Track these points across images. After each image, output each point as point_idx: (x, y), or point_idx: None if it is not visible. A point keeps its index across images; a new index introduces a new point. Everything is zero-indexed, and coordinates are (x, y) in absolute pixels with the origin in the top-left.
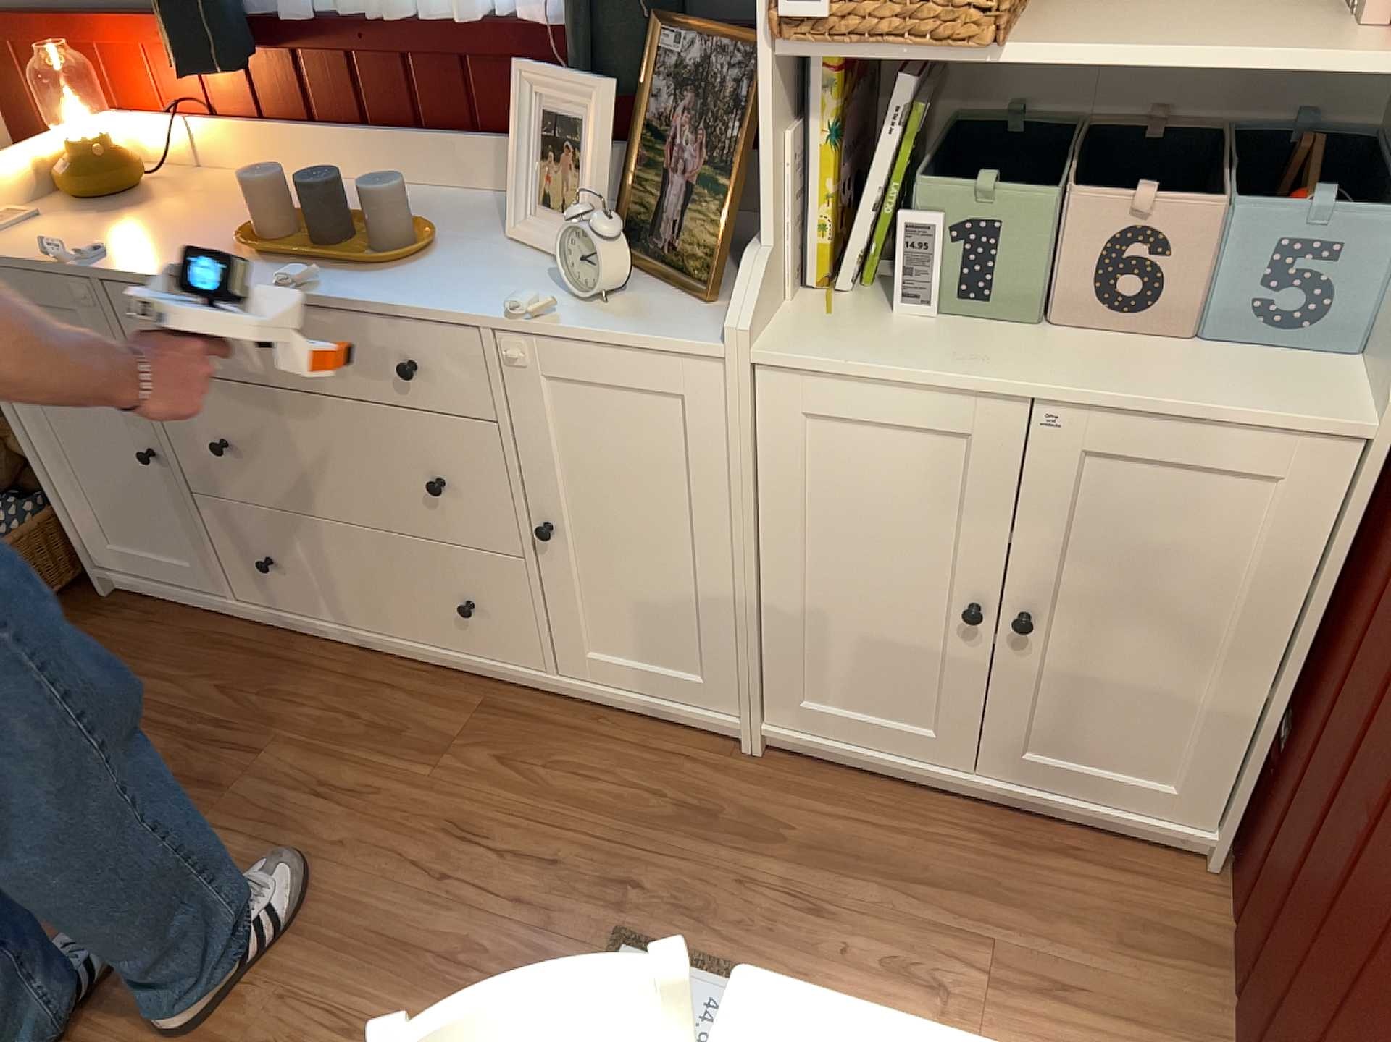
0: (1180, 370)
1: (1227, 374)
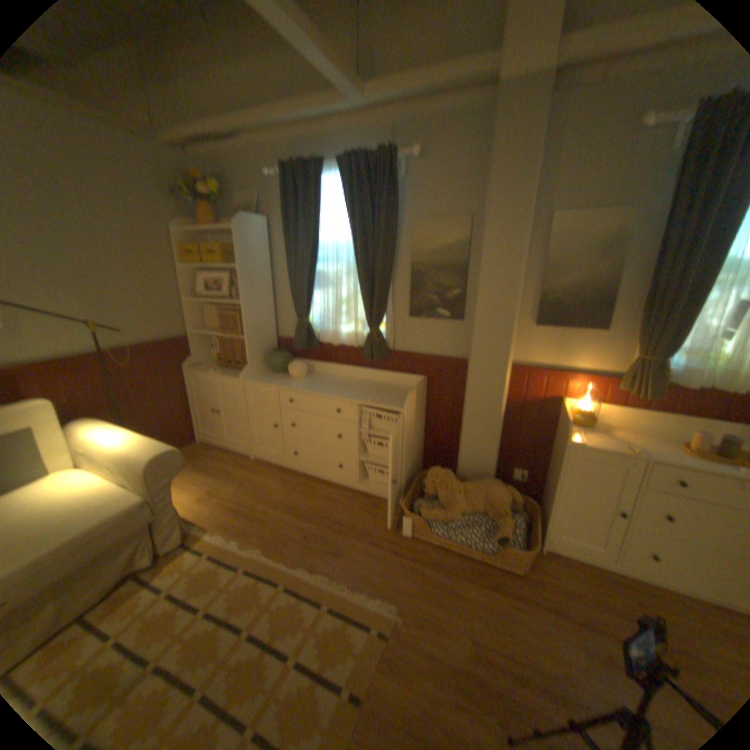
0: None
1: None
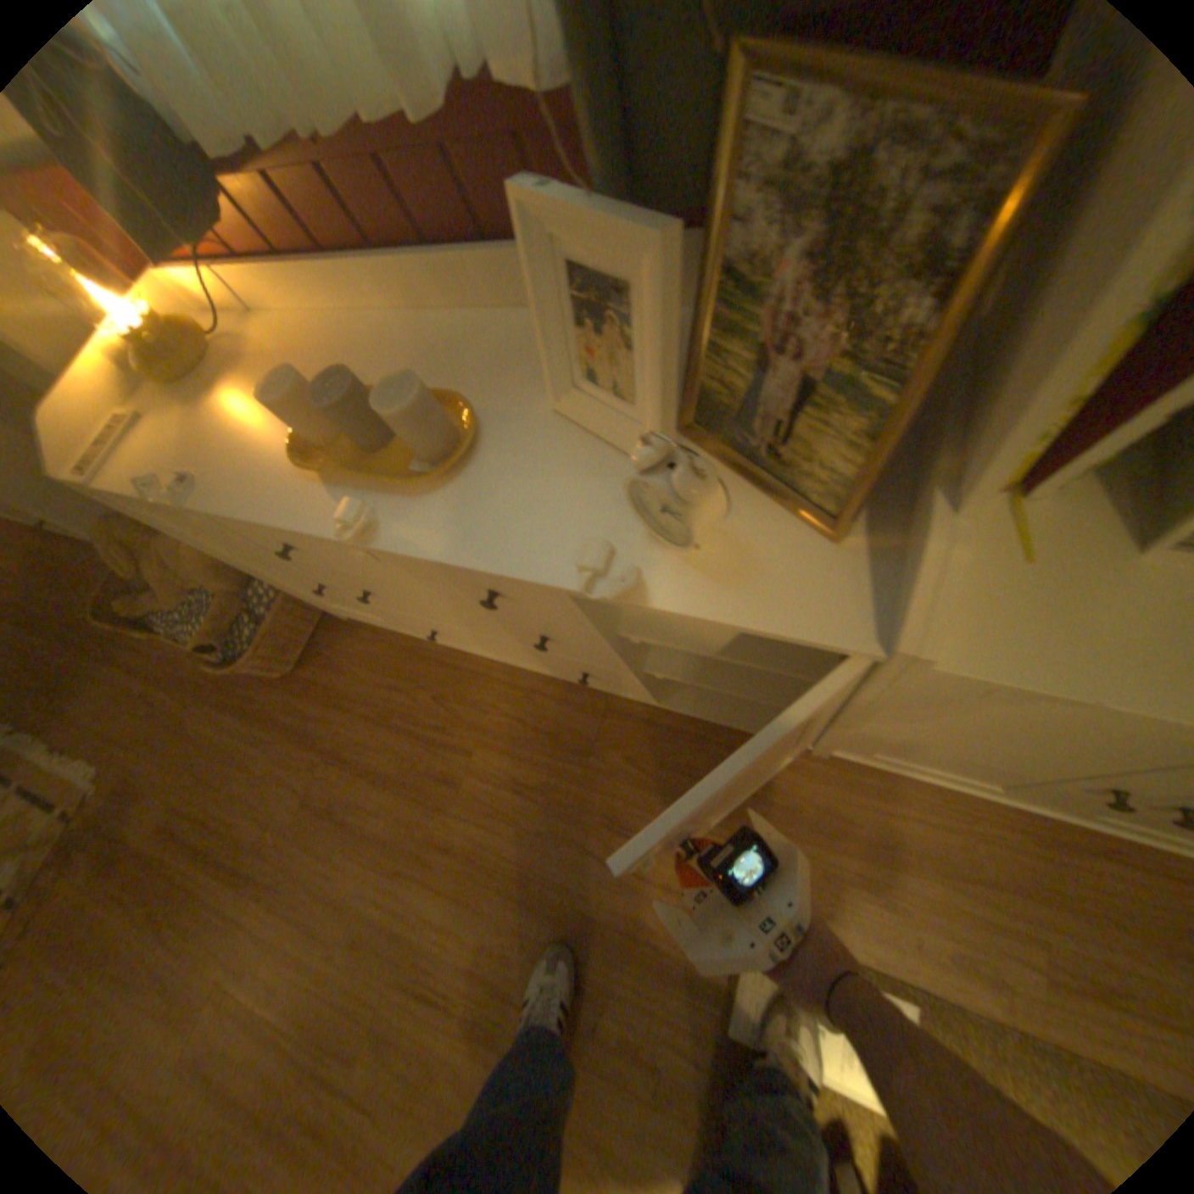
0: None
1: None
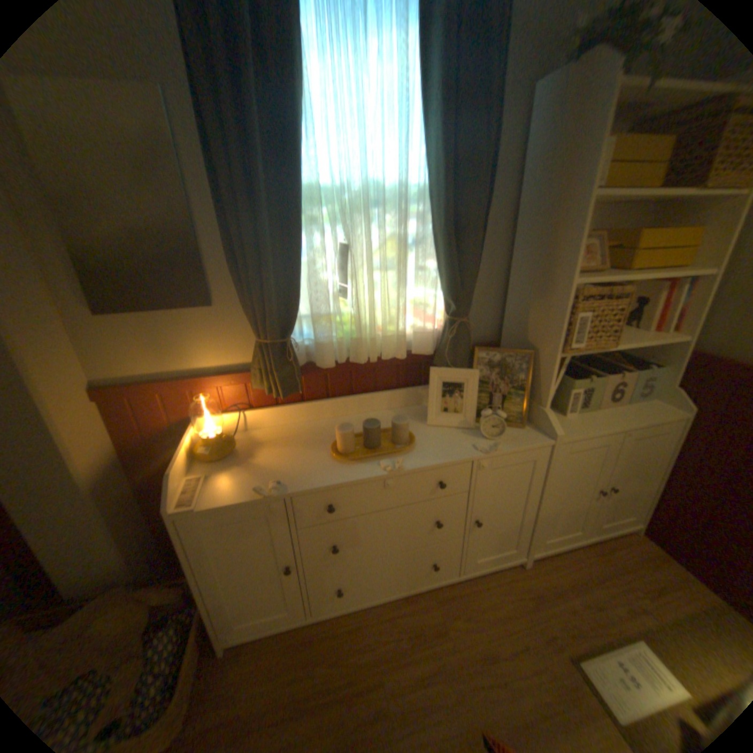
0: (640, 412)
1: (648, 411)
